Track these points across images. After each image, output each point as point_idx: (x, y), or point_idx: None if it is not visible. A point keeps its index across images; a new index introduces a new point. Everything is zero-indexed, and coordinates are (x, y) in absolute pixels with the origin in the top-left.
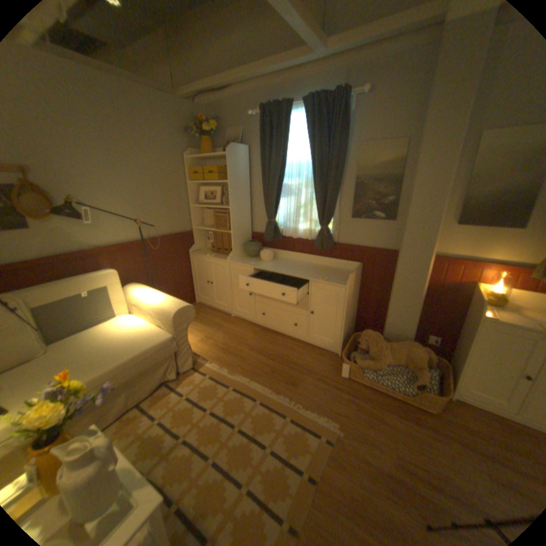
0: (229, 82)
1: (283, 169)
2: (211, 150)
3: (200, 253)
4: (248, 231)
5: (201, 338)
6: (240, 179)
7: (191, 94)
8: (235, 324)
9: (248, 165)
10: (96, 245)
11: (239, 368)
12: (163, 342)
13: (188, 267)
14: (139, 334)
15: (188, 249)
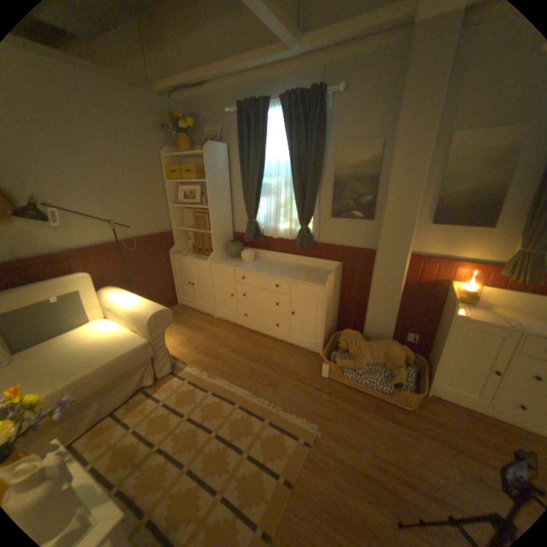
0: (206, 78)
1: (262, 168)
2: (189, 148)
3: (181, 254)
4: (229, 231)
5: (182, 341)
6: (219, 178)
7: (168, 90)
8: (217, 326)
9: (227, 164)
10: (67, 248)
11: (220, 371)
12: (138, 348)
13: (168, 268)
14: (112, 340)
15: (168, 250)
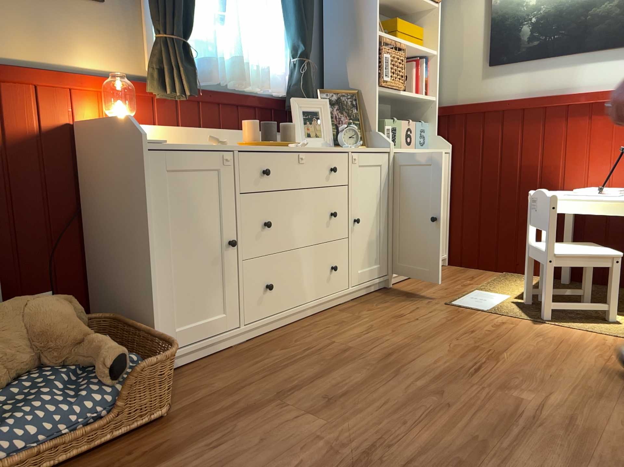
0: None
1: None
2: None
3: None
4: None
5: None
6: None
7: None
8: None
9: None
10: None
11: None
12: None
13: None
14: None
15: None
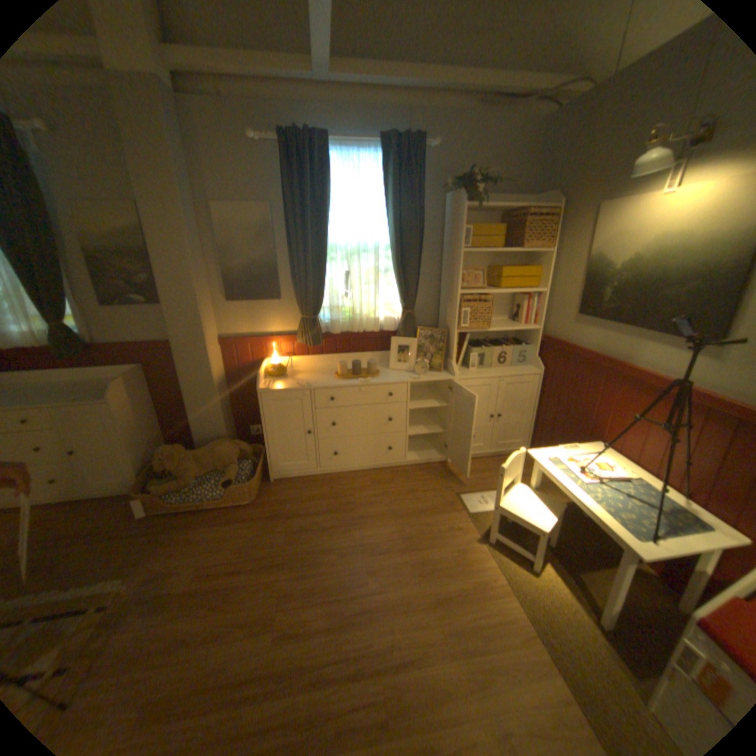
0: None
1: None
2: None
3: None
4: None
5: None
6: None
7: None
8: None
9: None
10: None
11: None
12: None
13: None
14: None
15: None
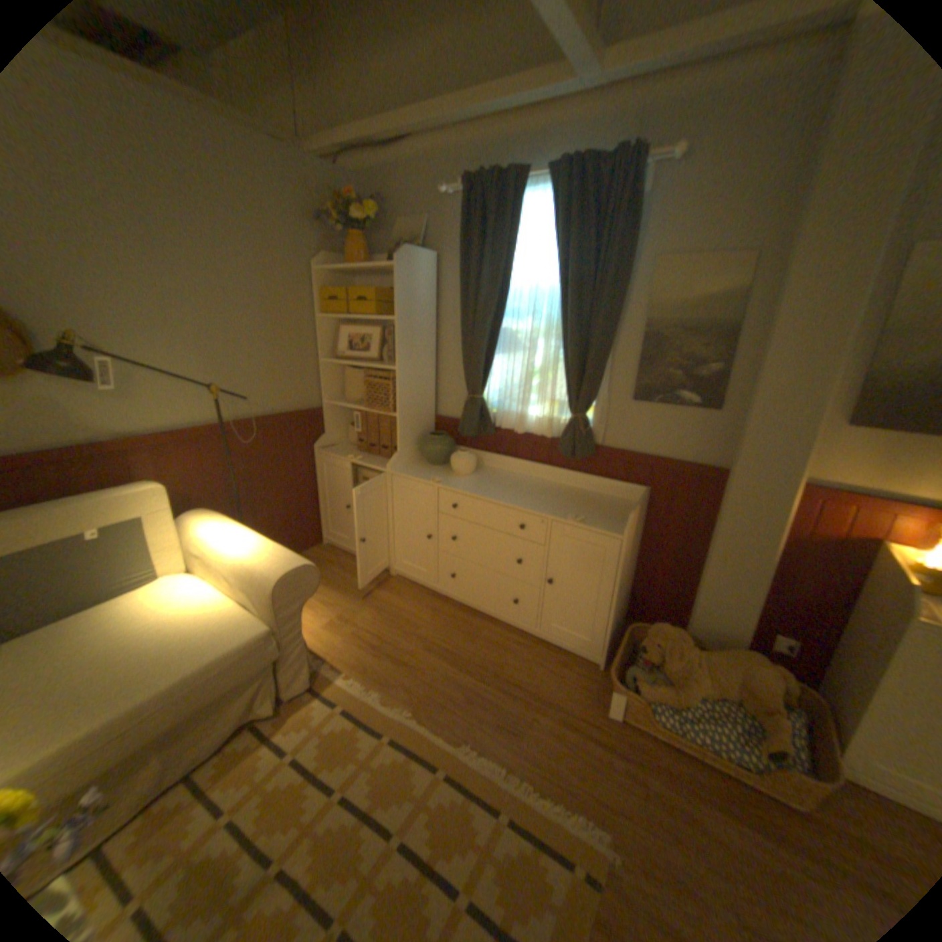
0: (406, 130)
1: (502, 300)
2: (365, 258)
3: (335, 452)
4: (429, 414)
5: (330, 621)
6: (419, 316)
7: (332, 151)
8: (397, 593)
9: (434, 290)
10: (125, 433)
11: (404, 691)
12: (250, 644)
13: (310, 477)
14: (200, 623)
15: (313, 443)
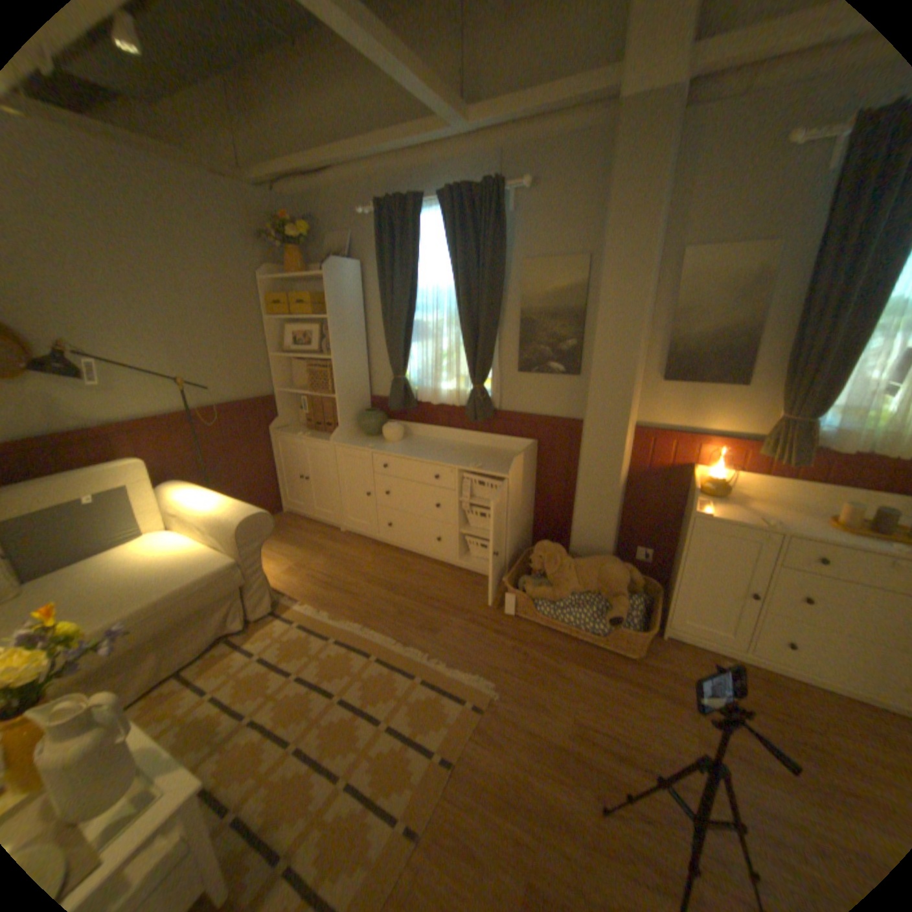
0: (327, 163)
1: (413, 298)
2: (301, 268)
3: (287, 431)
4: (364, 394)
5: (289, 567)
6: (348, 314)
7: (268, 179)
8: (346, 544)
9: (360, 292)
10: (107, 420)
11: (348, 610)
12: (219, 572)
13: (268, 454)
14: (179, 560)
15: (268, 425)
